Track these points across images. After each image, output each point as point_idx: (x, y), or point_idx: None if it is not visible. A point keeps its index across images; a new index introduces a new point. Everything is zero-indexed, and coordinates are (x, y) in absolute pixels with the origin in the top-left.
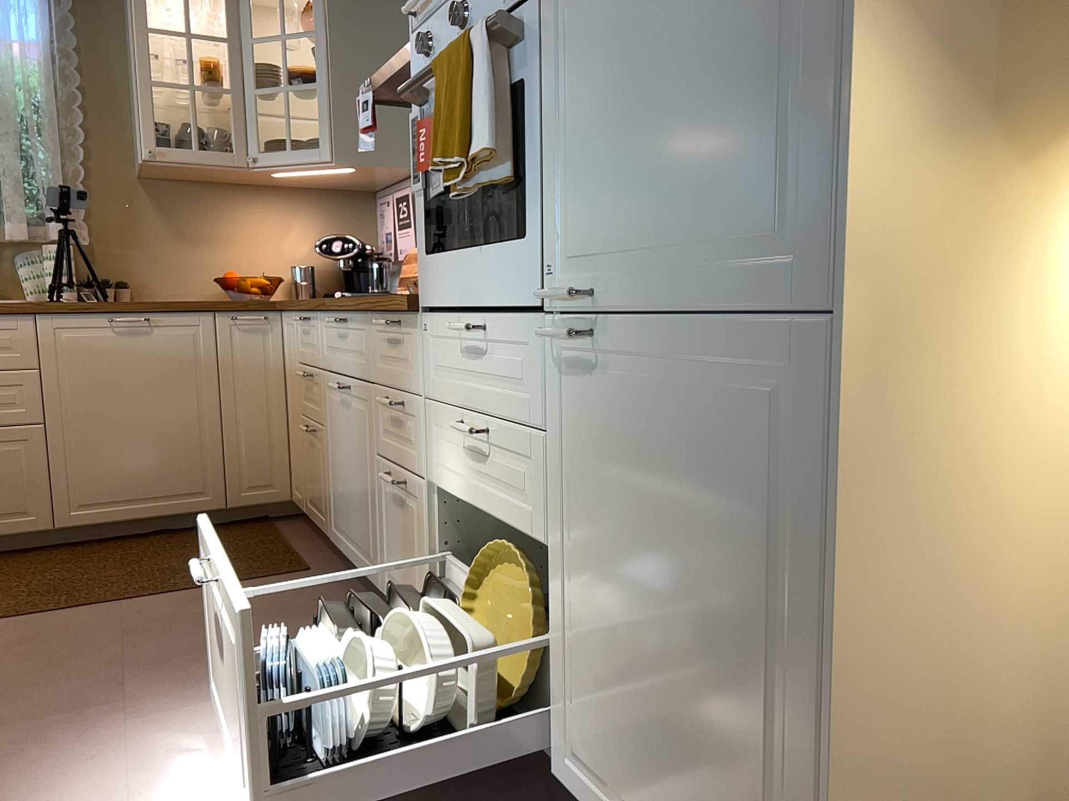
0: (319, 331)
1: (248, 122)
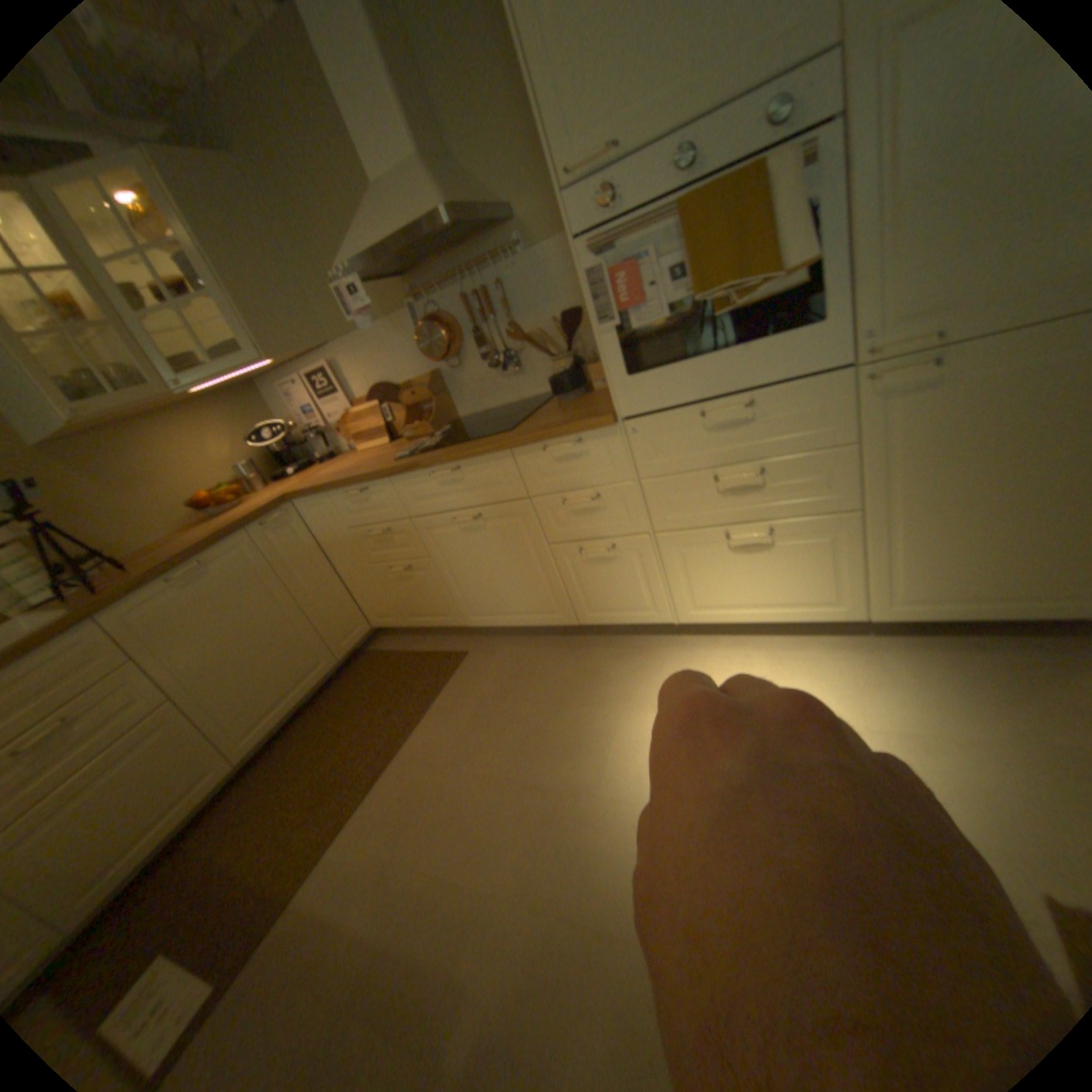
0: (392, 491)
1: (144, 347)
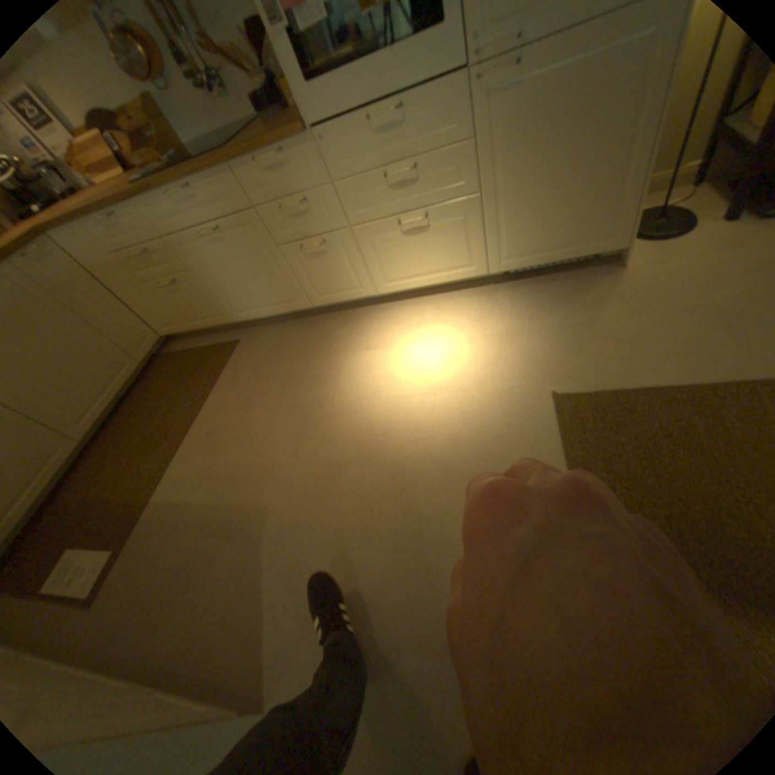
0: (138, 214)
1: None
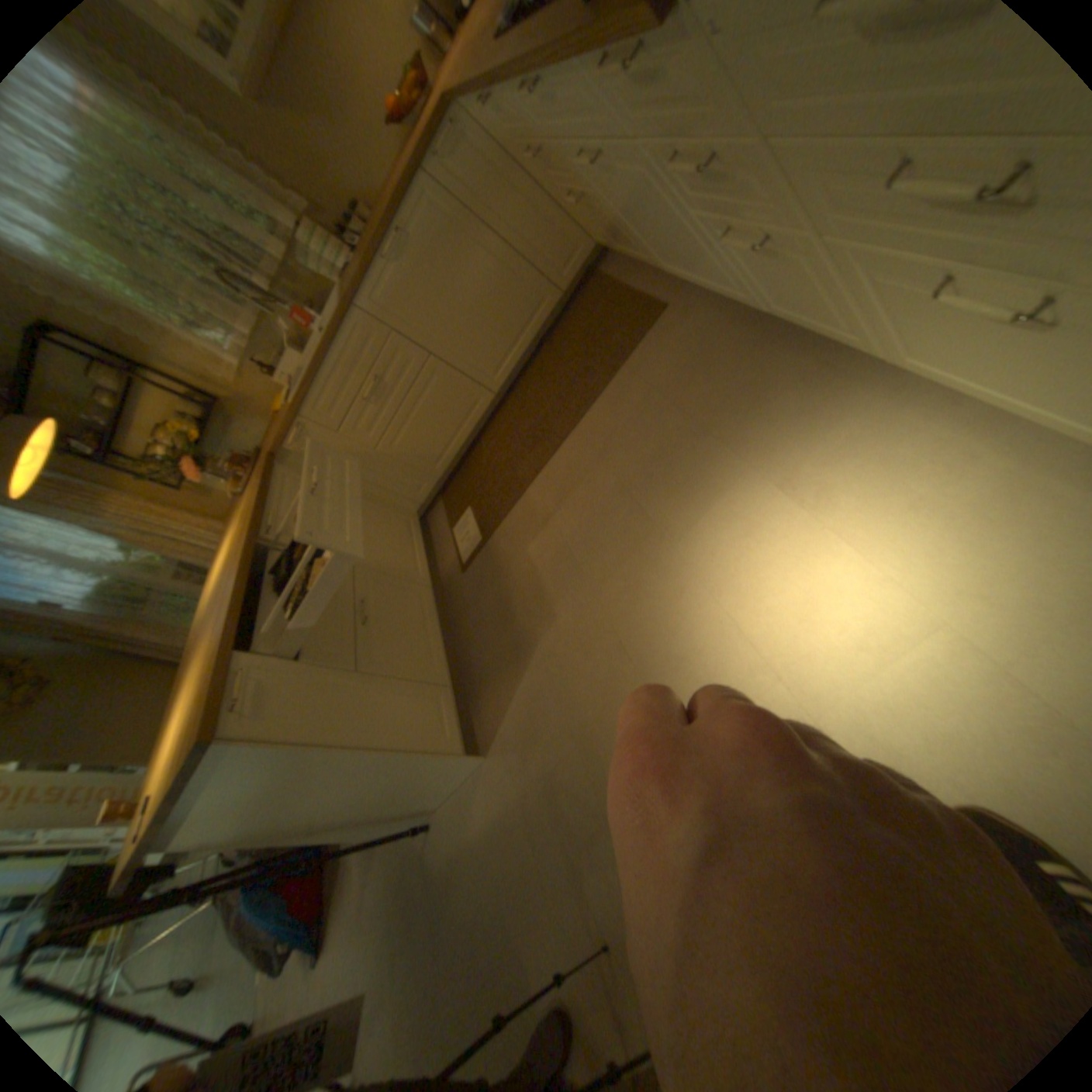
0: (510, 101)
1: None
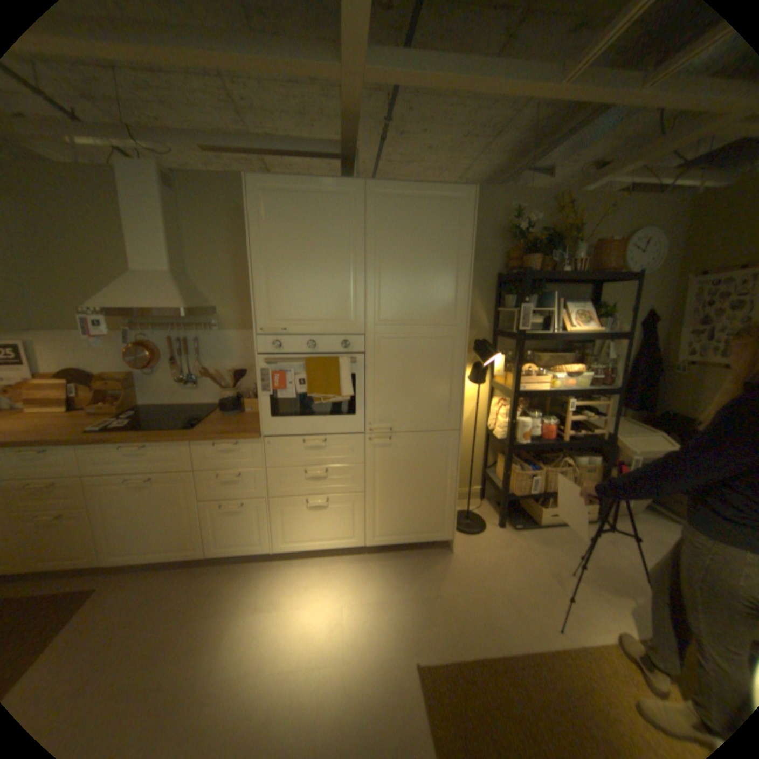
0: (73, 457)
1: None
